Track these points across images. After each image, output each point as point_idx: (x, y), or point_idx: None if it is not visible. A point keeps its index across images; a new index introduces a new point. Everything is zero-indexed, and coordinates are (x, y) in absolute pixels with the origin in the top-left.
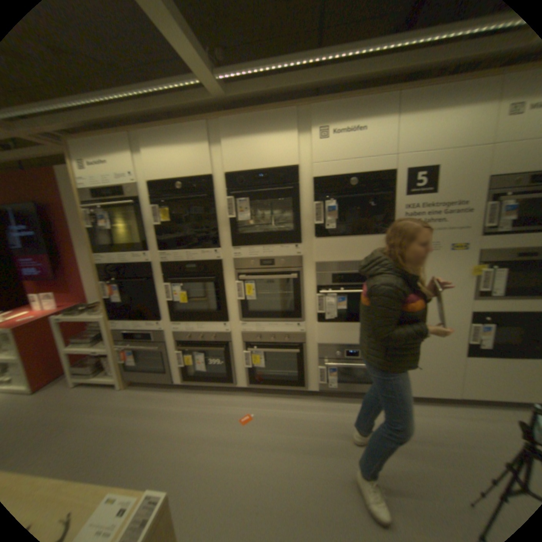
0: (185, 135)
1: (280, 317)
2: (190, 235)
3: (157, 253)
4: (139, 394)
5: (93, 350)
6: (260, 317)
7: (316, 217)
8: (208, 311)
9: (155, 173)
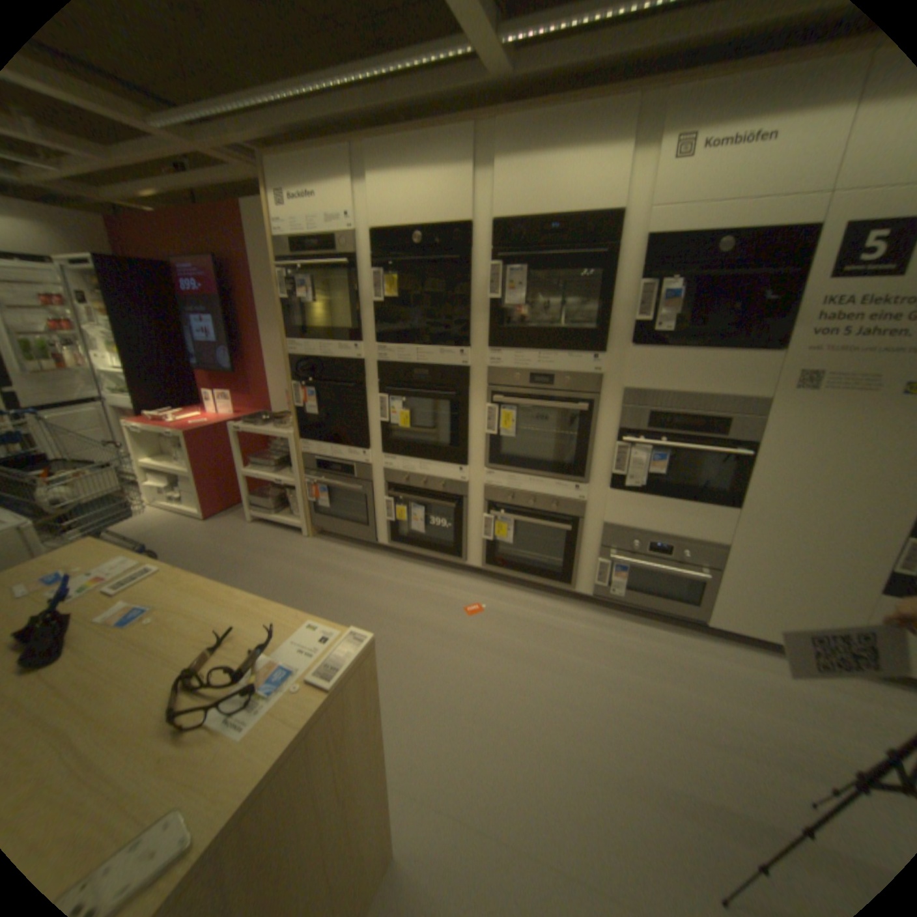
0: (439, 150)
1: (551, 471)
2: (427, 323)
3: (377, 347)
4: (334, 547)
5: (281, 477)
6: (518, 467)
7: (643, 308)
8: (440, 446)
9: (385, 216)
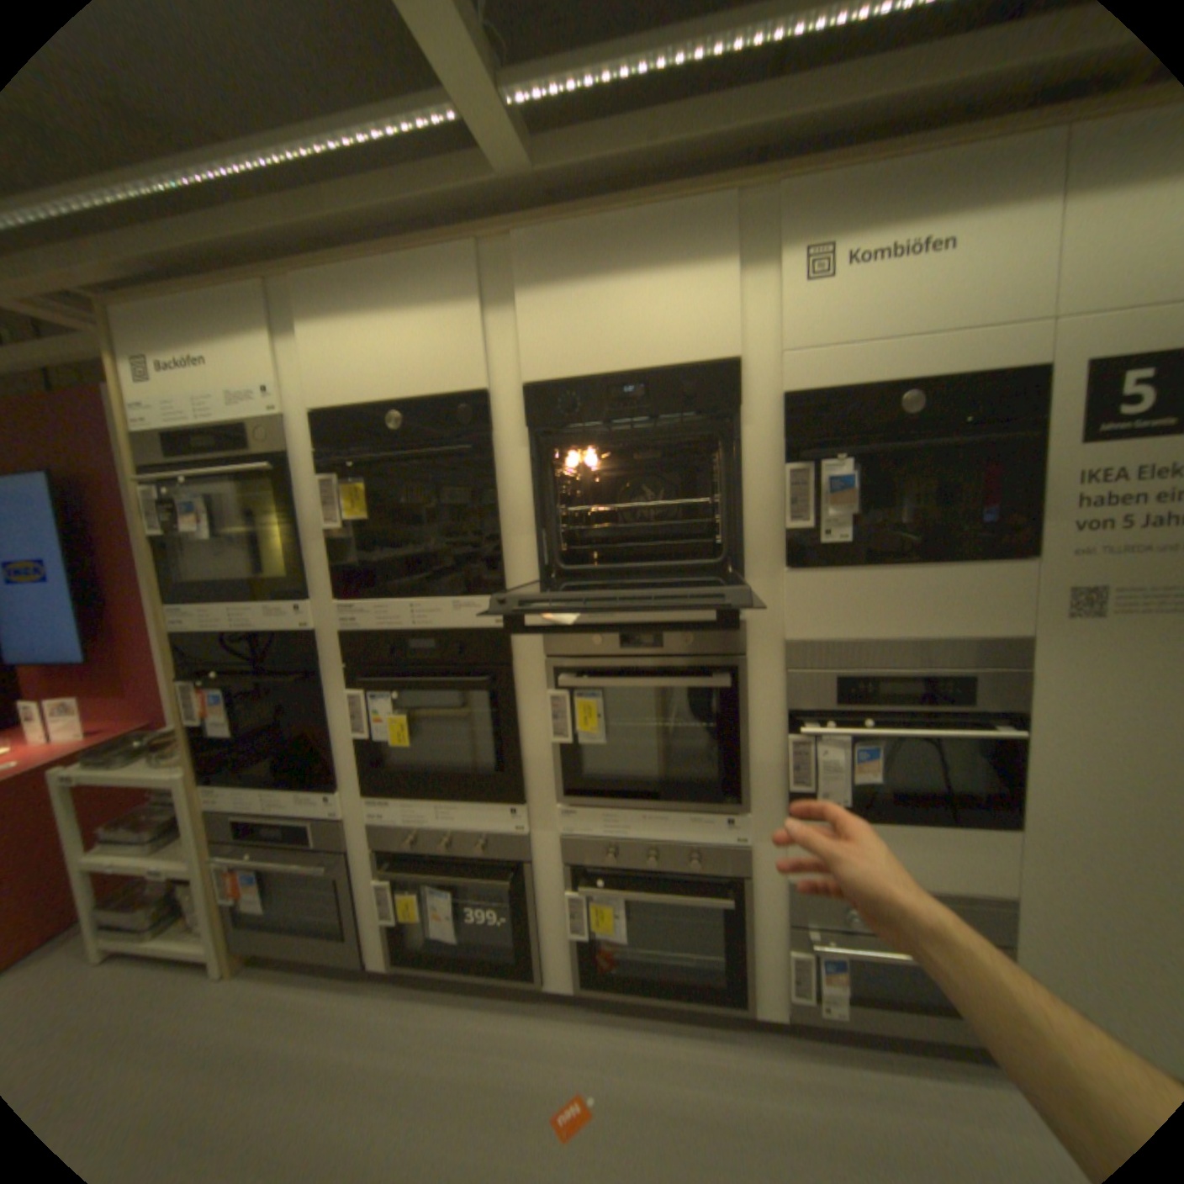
0: (422, 282)
1: (680, 797)
2: (427, 556)
3: (337, 605)
4: (275, 993)
5: (164, 859)
6: (620, 796)
7: (797, 507)
8: (470, 770)
9: (336, 387)
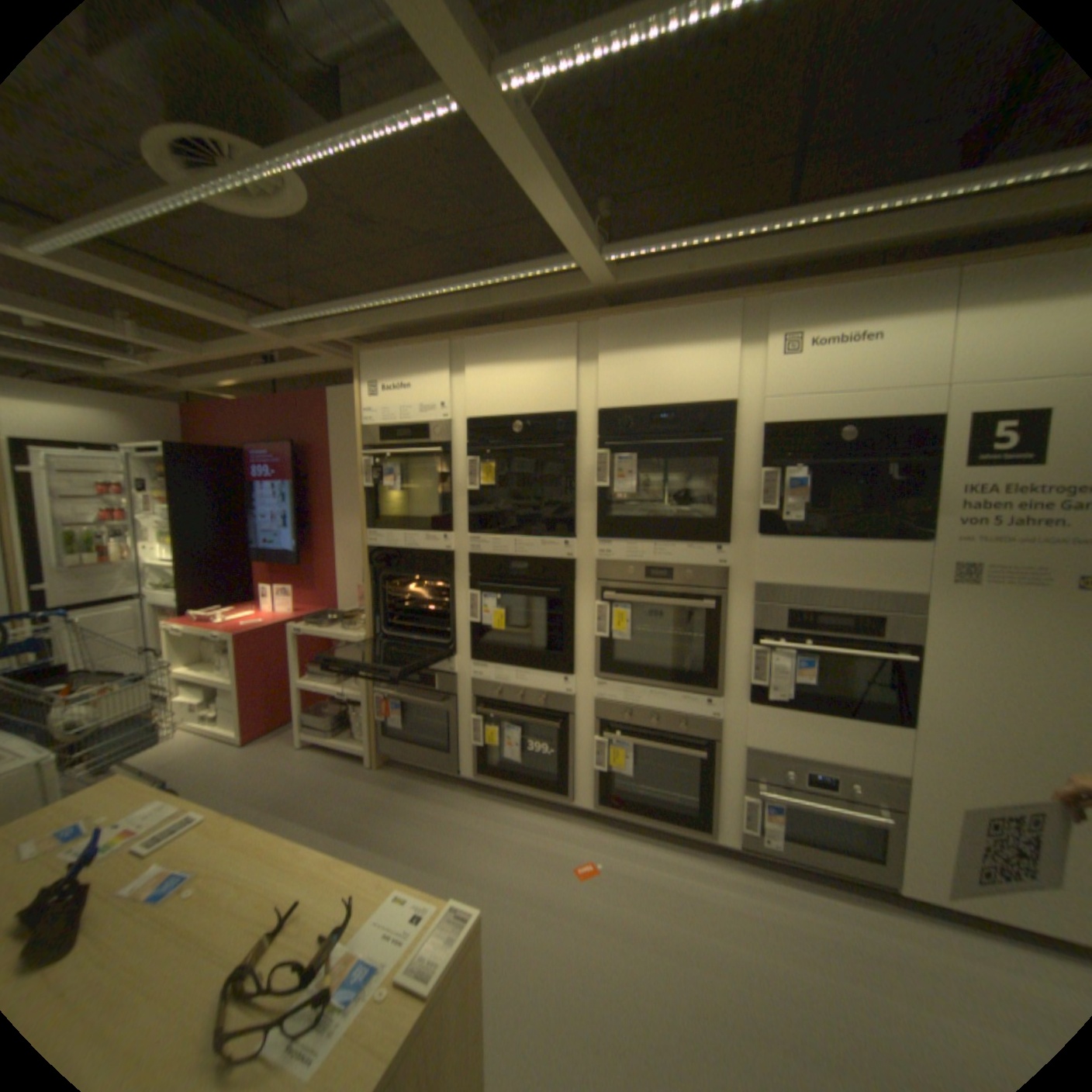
0: (542, 347)
1: (677, 682)
2: (526, 512)
3: (469, 538)
4: (403, 783)
5: (343, 690)
6: (636, 677)
7: (767, 497)
8: (540, 652)
9: (484, 406)
